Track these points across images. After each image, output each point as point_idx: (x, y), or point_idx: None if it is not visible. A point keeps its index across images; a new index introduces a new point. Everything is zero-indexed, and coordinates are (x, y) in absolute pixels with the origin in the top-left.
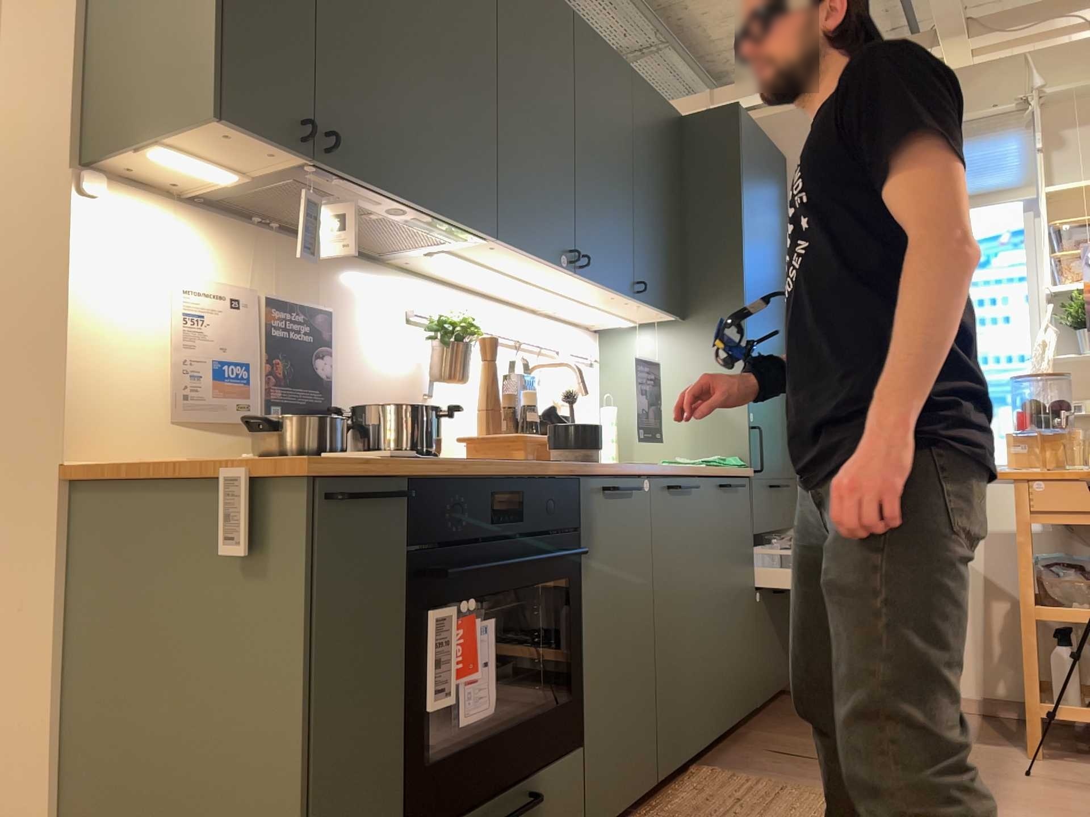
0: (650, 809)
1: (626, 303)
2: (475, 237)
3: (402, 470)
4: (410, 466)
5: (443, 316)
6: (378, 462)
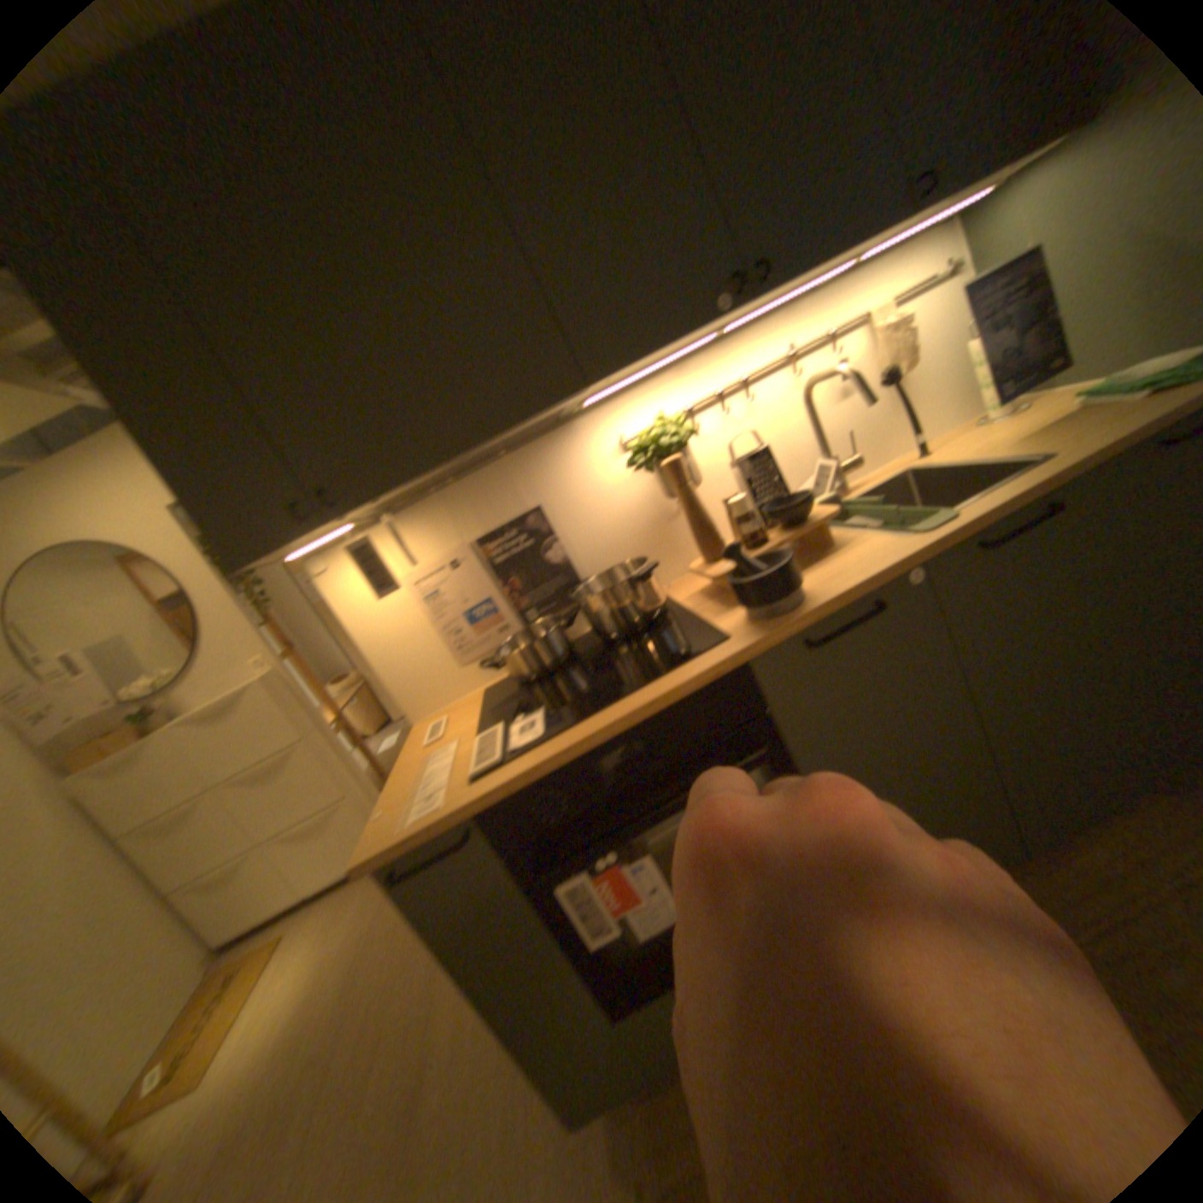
0: (1034, 866)
1: (923, 212)
2: (575, 391)
3: (468, 805)
4: (463, 812)
5: (646, 433)
6: (444, 808)
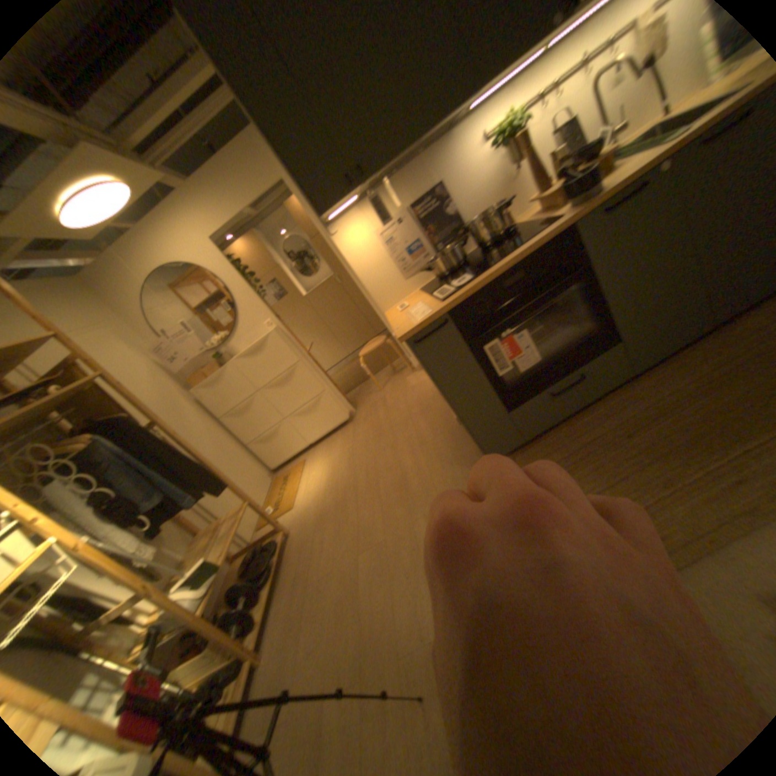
0: (716, 334)
1: None
2: (473, 94)
3: (444, 308)
4: (444, 308)
5: (500, 124)
6: (433, 311)
